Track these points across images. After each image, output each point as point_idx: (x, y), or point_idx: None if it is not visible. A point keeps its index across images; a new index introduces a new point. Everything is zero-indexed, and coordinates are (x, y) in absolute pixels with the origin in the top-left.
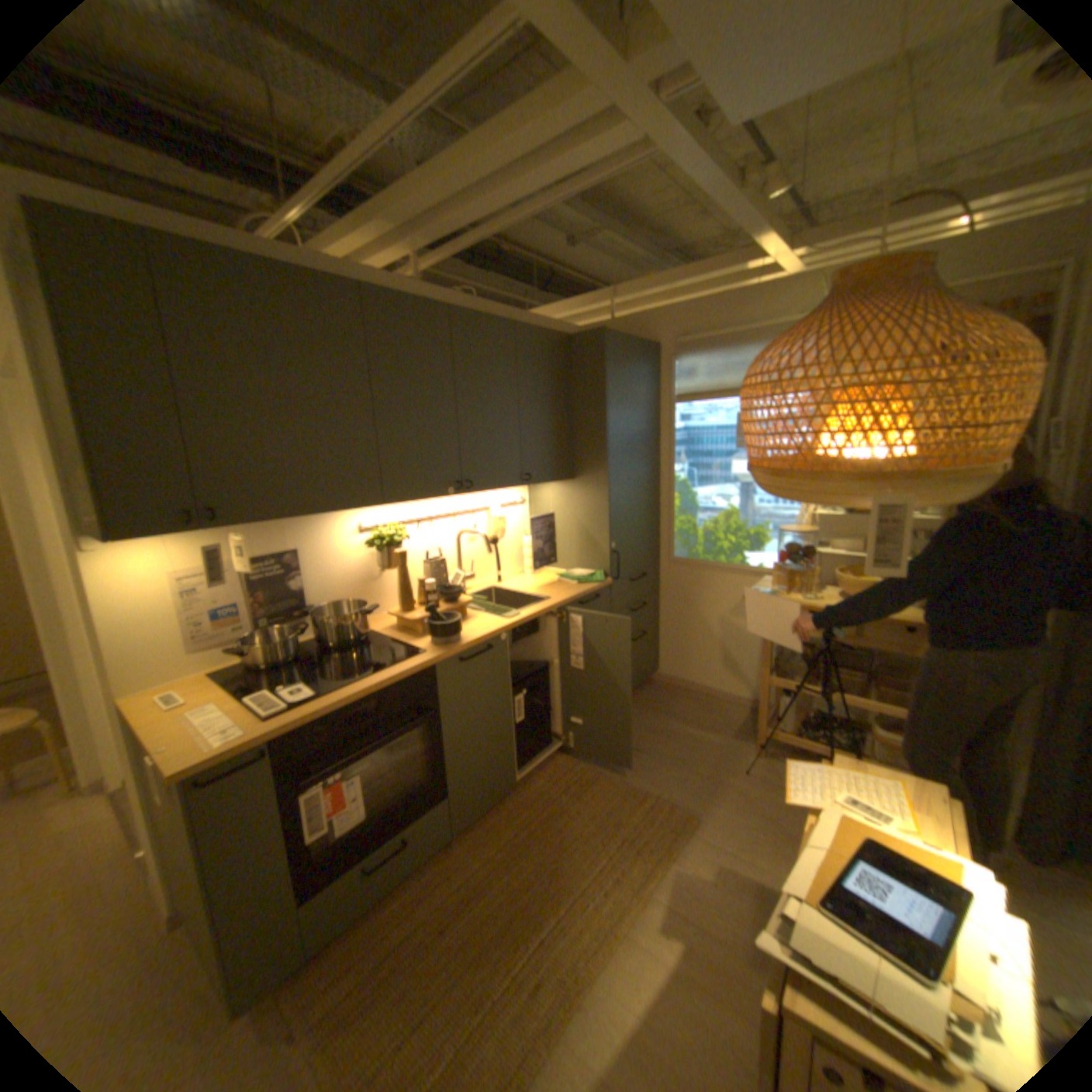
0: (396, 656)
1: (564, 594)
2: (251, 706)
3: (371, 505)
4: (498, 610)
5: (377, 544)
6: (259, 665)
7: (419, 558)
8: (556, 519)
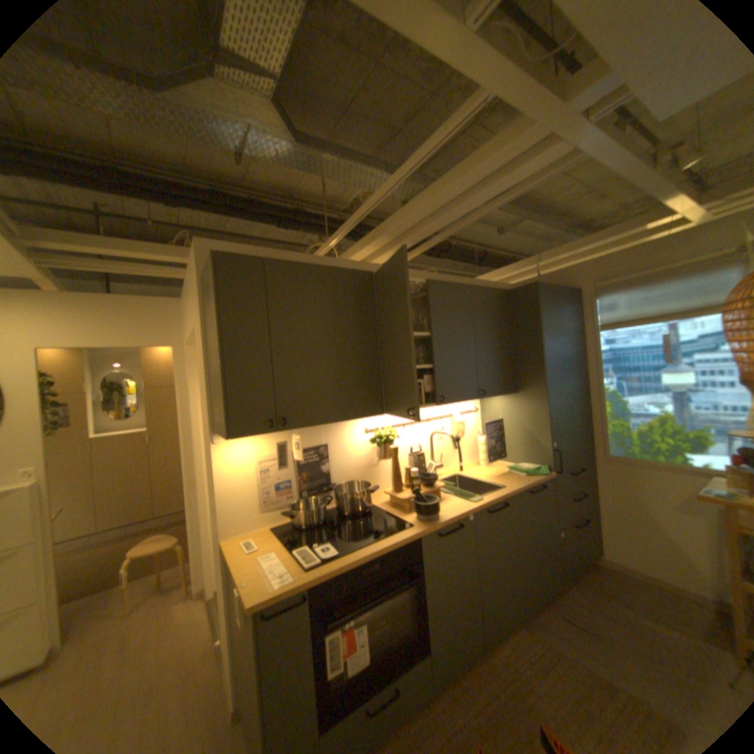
0: (392, 527)
1: (517, 483)
2: (297, 557)
3: (376, 414)
4: (464, 494)
5: (377, 440)
6: (301, 525)
7: (404, 451)
8: (503, 422)
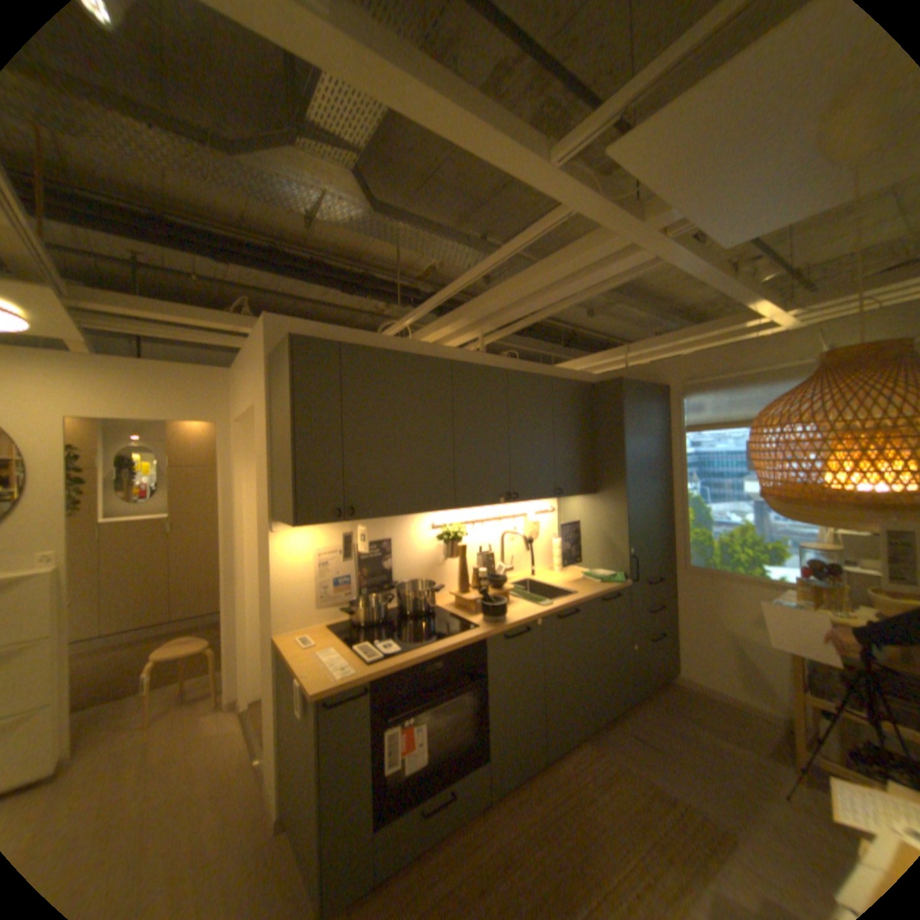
0: (457, 627)
1: (590, 590)
2: (359, 652)
3: (445, 508)
4: (534, 598)
5: (444, 537)
6: (360, 623)
7: (472, 550)
8: (580, 525)
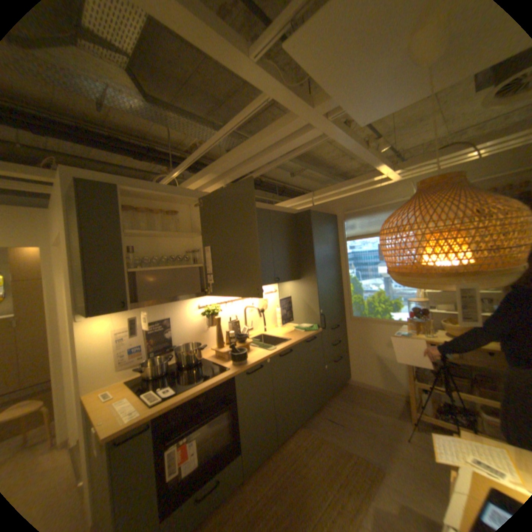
0: (215, 371)
1: (298, 337)
2: (144, 399)
3: (204, 295)
4: (265, 346)
5: (206, 314)
6: (149, 377)
7: (226, 320)
8: (292, 298)
